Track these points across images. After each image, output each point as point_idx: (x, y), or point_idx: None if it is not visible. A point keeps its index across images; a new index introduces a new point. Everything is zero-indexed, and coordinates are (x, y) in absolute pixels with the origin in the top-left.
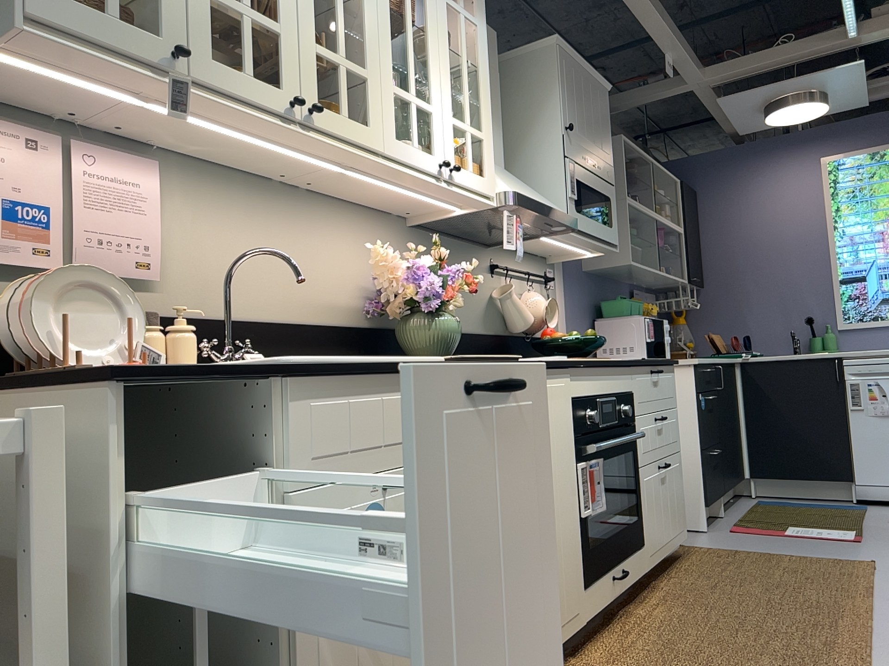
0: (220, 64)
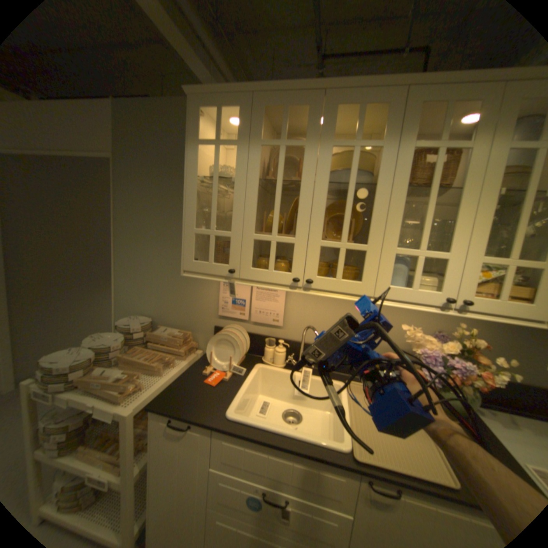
0: (256, 269)
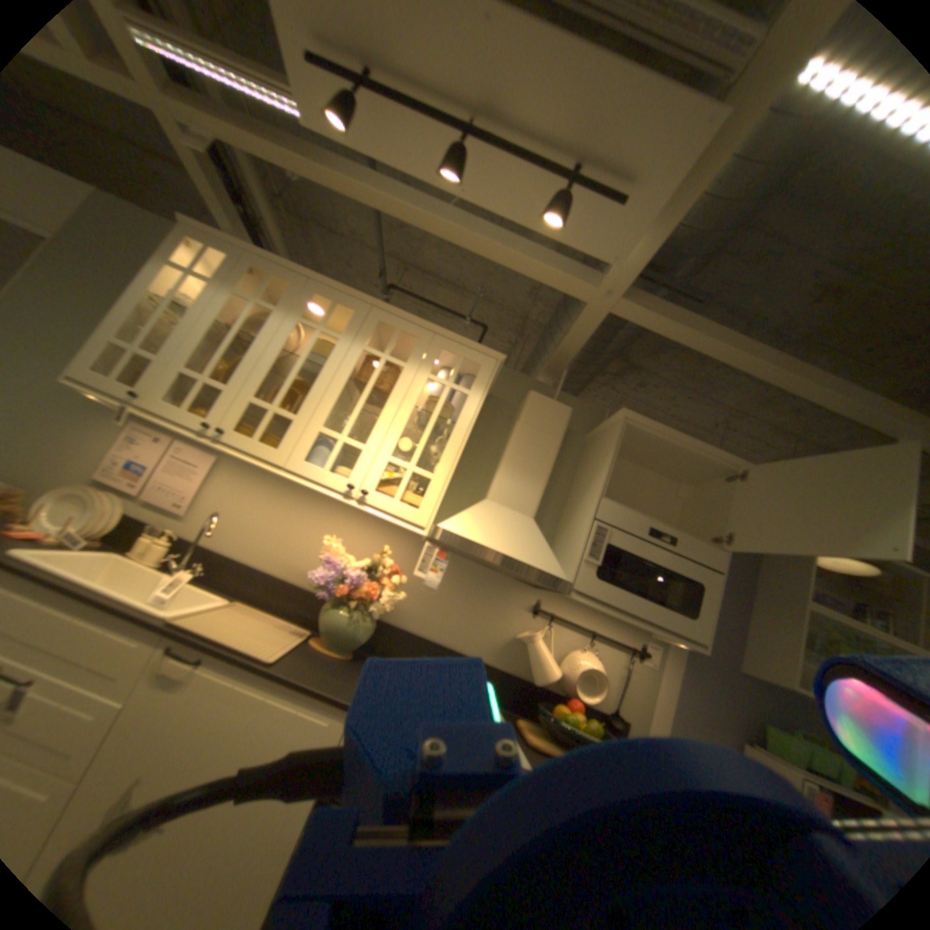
0: (163, 405)
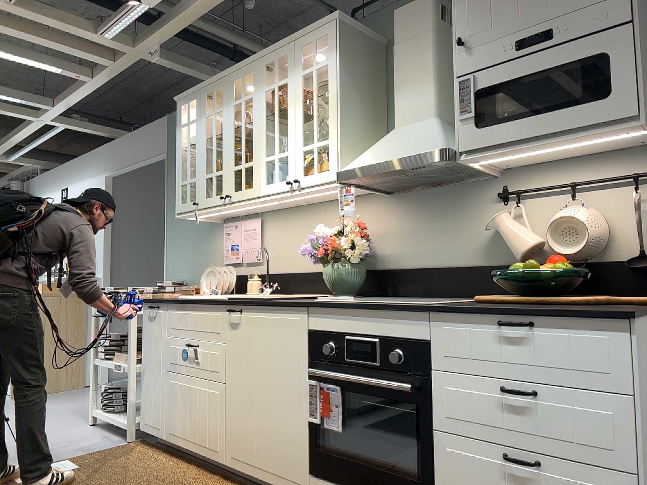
0: (207, 198)
